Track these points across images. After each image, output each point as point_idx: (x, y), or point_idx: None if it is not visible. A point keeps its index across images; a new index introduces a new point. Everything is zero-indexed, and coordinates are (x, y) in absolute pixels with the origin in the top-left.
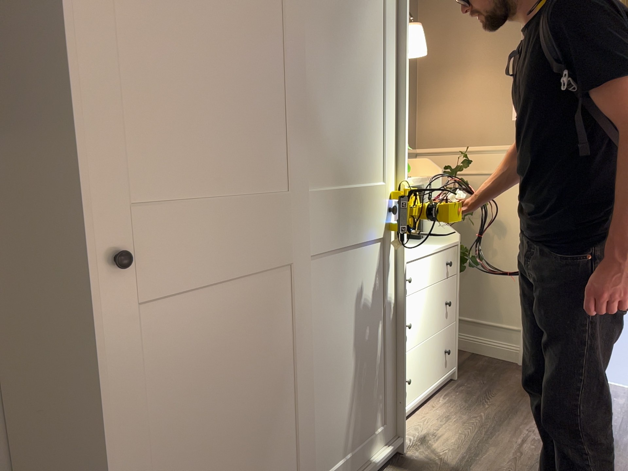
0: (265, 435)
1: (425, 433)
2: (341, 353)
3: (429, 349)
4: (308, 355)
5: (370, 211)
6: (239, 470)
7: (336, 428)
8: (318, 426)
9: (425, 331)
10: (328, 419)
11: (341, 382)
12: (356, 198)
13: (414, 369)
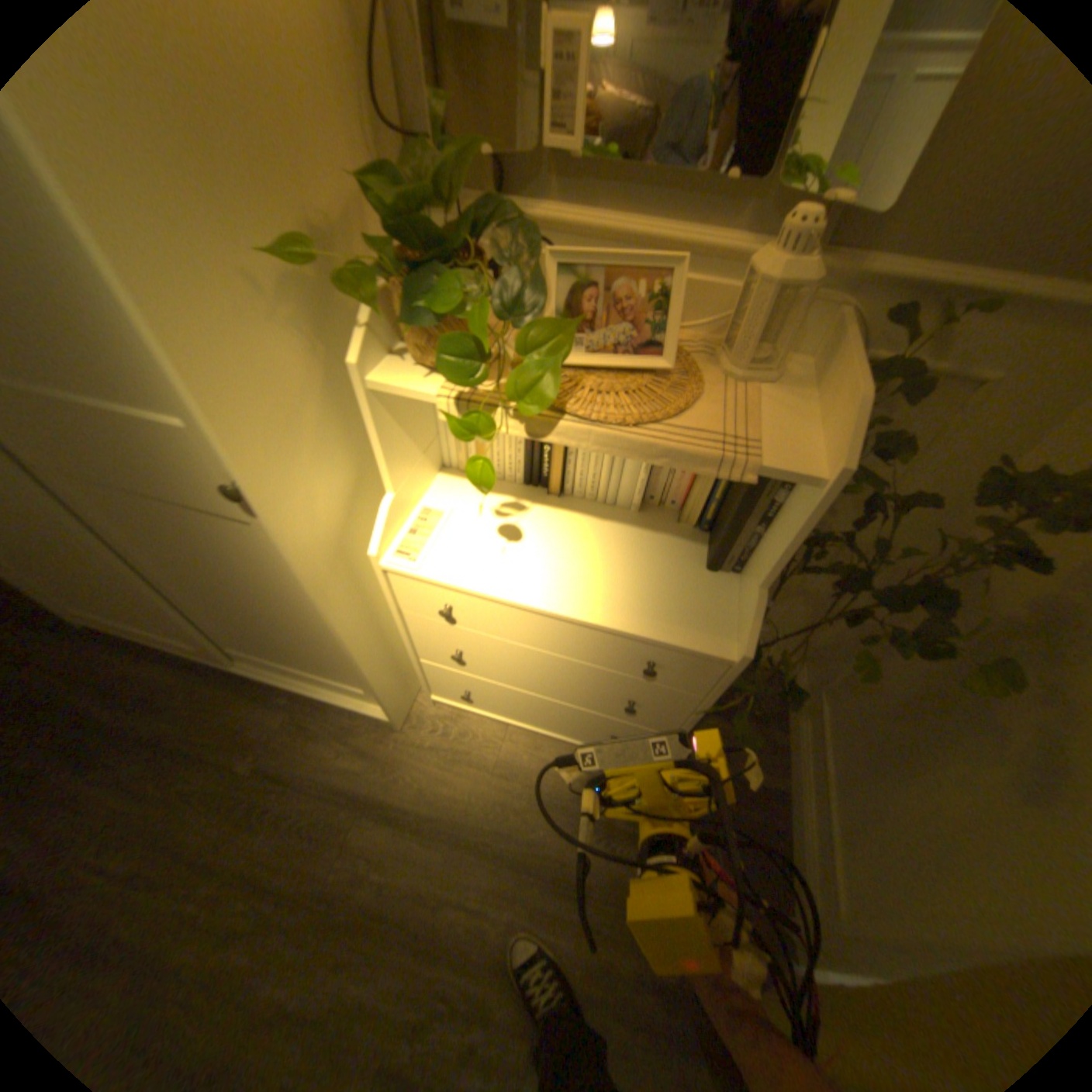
0: (100, 583)
1: (457, 746)
2: (216, 591)
3: (546, 704)
4: (134, 562)
5: (161, 459)
6: (83, 584)
7: (252, 639)
8: (212, 620)
9: (528, 683)
10: (229, 626)
11: (236, 614)
12: (93, 420)
13: (494, 695)
